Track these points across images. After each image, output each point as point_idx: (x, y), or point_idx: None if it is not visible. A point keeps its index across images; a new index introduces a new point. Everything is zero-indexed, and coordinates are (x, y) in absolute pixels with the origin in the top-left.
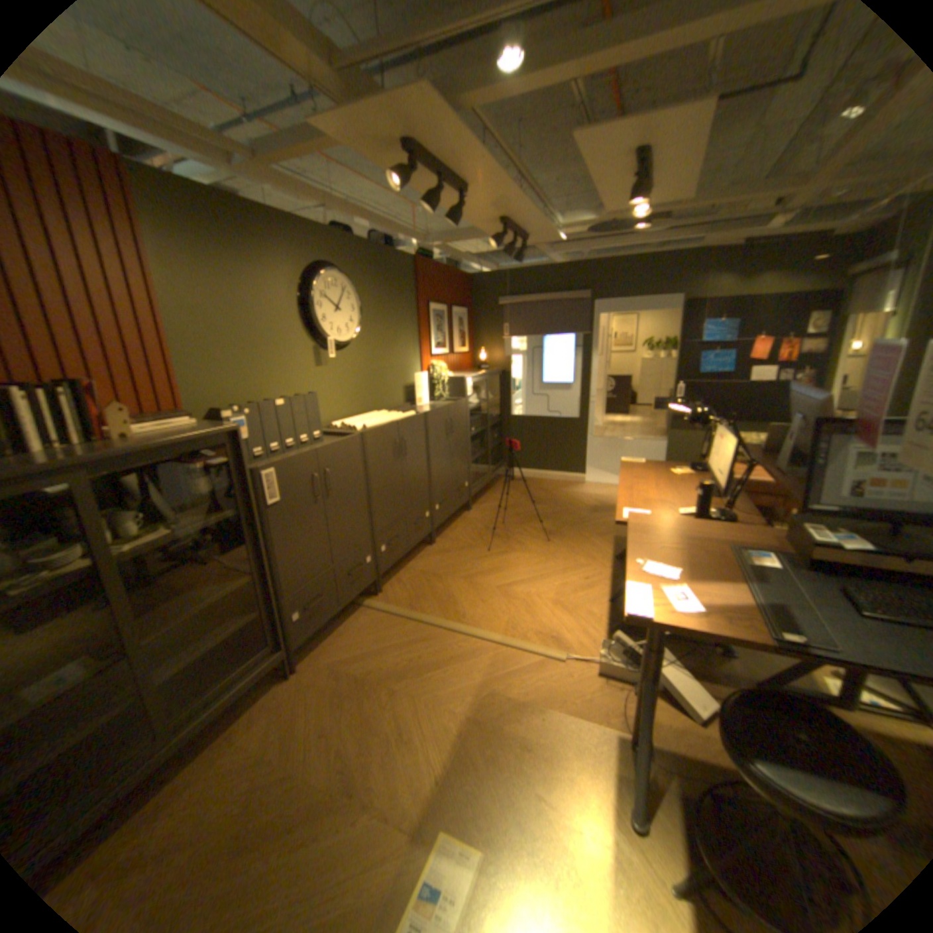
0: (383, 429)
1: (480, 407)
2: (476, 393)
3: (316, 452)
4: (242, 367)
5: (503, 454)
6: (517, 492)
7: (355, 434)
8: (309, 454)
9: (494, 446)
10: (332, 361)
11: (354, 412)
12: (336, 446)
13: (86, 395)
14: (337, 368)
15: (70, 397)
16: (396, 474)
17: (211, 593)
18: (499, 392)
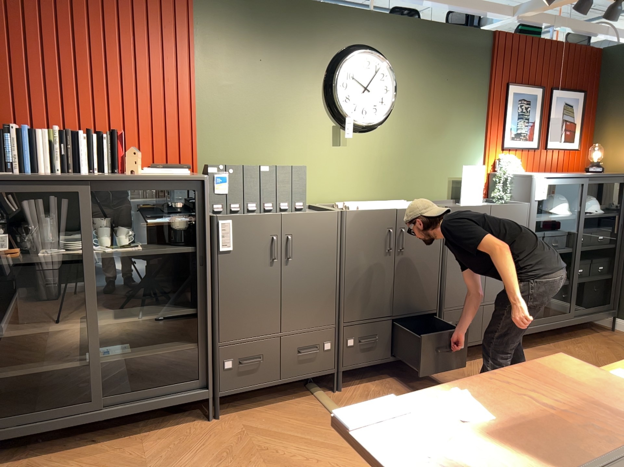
0: (371, 213)
1: (565, 219)
2: (567, 202)
3: (279, 217)
4: (254, 138)
5: (611, 296)
6: (611, 352)
7: (336, 210)
8: (270, 217)
9: (590, 279)
10: (352, 141)
11: (370, 197)
12: (303, 216)
13: (116, 141)
14: (358, 148)
15: (108, 141)
16: (383, 265)
17: (161, 310)
18: (618, 206)
